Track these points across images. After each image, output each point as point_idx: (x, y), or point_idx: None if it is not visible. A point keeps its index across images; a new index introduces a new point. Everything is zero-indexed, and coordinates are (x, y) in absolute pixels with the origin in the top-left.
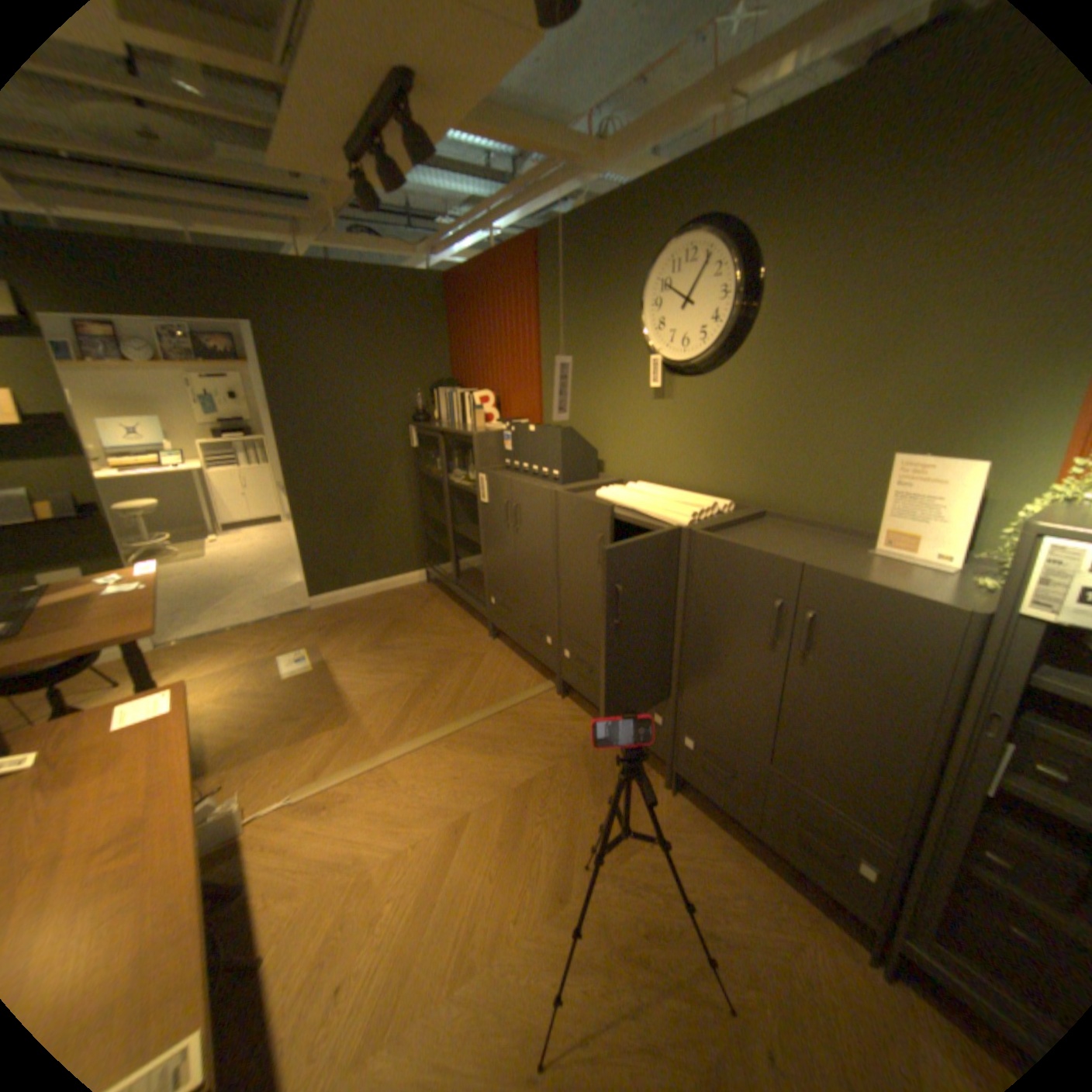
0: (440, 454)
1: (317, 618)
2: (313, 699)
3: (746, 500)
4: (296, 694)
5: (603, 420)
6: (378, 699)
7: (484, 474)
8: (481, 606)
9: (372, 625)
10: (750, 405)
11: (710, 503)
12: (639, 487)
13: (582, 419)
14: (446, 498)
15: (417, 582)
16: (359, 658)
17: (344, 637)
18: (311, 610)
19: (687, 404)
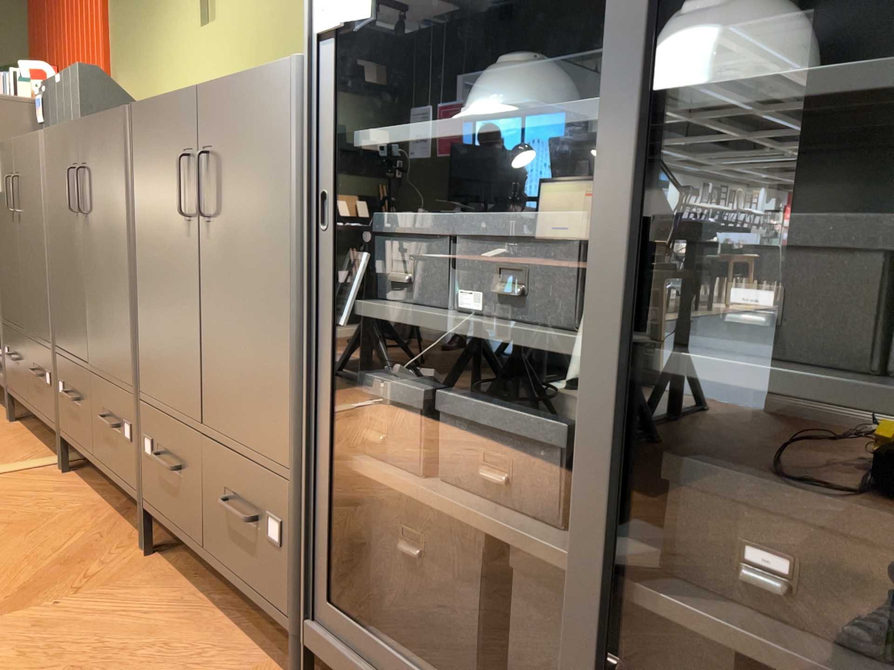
0: None
1: None
2: None
3: None
4: None
5: (162, 76)
6: None
7: None
8: (2, 374)
9: None
10: (274, 3)
11: None
12: None
13: (145, 83)
14: None
15: None
16: None
17: None
18: None
19: (227, 23)
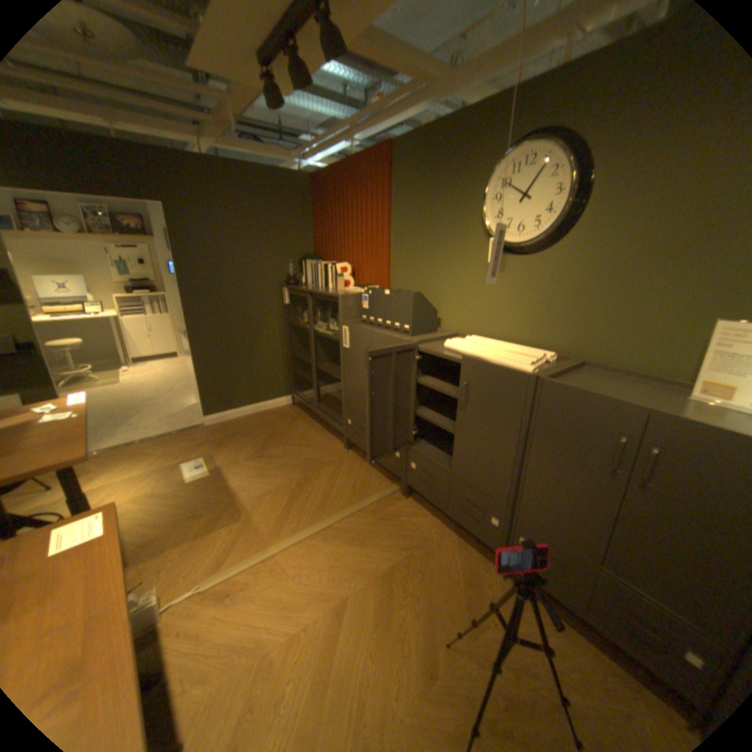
0: (306, 310)
1: (210, 432)
2: (212, 499)
3: (565, 352)
4: (197, 495)
5: (442, 288)
6: (264, 499)
7: (347, 326)
8: (338, 425)
9: (254, 438)
10: (574, 279)
11: (541, 354)
12: (472, 339)
13: (424, 287)
14: (310, 343)
15: (285, 405)
16: (245, 465)
17: (232, 447)
18: (205, 426)
19: (517, 276)
